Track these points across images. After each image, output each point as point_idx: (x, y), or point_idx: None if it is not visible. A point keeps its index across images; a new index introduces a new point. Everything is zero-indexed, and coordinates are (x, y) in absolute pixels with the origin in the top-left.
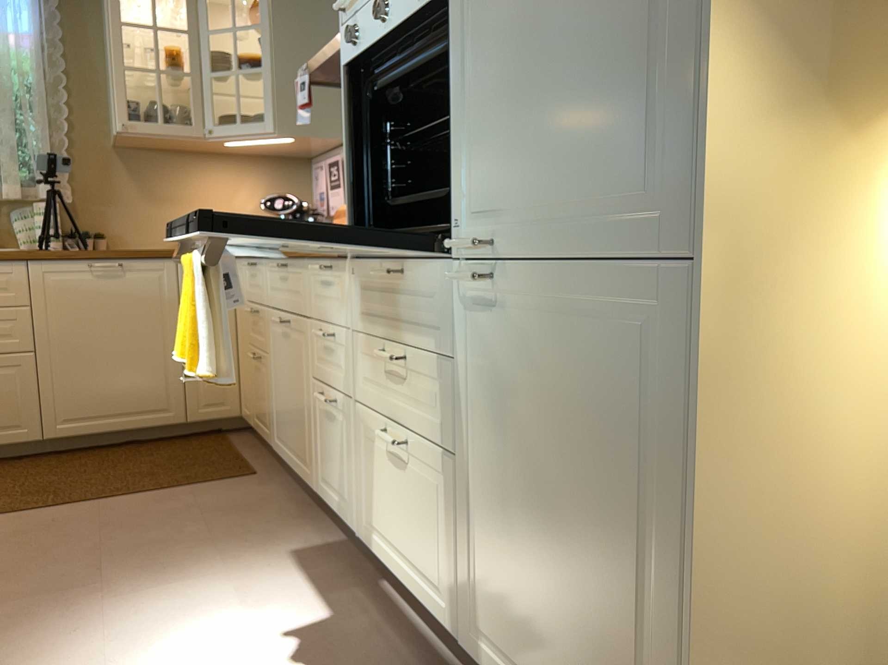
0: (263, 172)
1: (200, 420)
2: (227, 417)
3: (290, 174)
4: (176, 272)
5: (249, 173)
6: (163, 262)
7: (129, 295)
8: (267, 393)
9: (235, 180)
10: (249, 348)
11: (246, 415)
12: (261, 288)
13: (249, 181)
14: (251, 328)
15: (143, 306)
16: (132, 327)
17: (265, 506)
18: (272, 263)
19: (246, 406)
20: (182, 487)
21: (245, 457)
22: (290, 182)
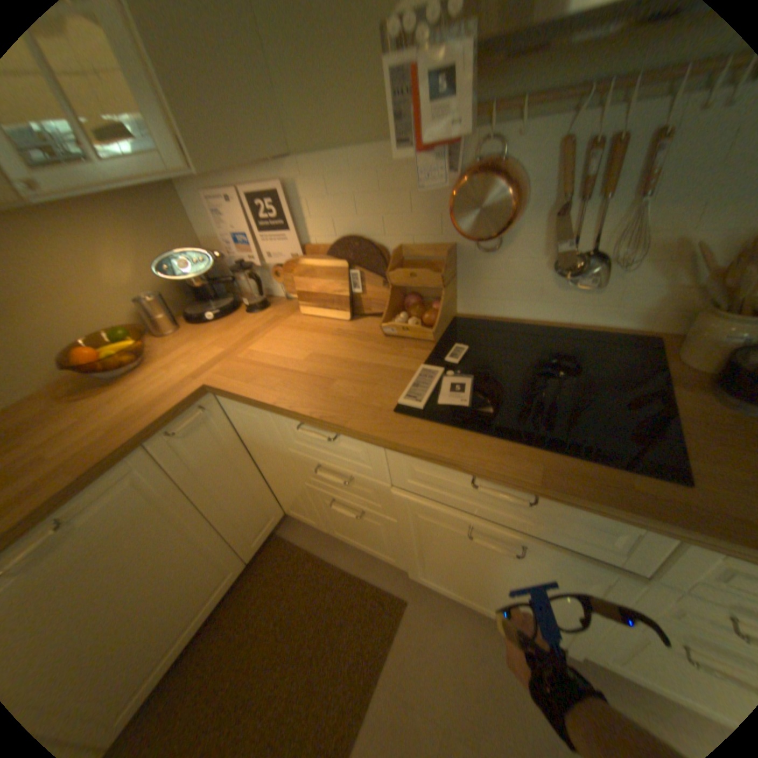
0: (114, 215)
1: (256, 551)
2: (275, 525)
3: (151, 205)
4: (150, 460)
5: (95, 223)
6: (123, 463)
7: (102, 540)
8: (389, 539)
9: (81, 241)
10: (310, 487)
11: (302, 519)
12: (362, 461)
13: (102, 235)
14: (313, 475)
15: (132, 531)
16: (134, 564)
17: (499, 670)
18: (437, 462)
19: (300, 514)
20: (375, 693)
21: (351, 571)
22: (157, 218)
